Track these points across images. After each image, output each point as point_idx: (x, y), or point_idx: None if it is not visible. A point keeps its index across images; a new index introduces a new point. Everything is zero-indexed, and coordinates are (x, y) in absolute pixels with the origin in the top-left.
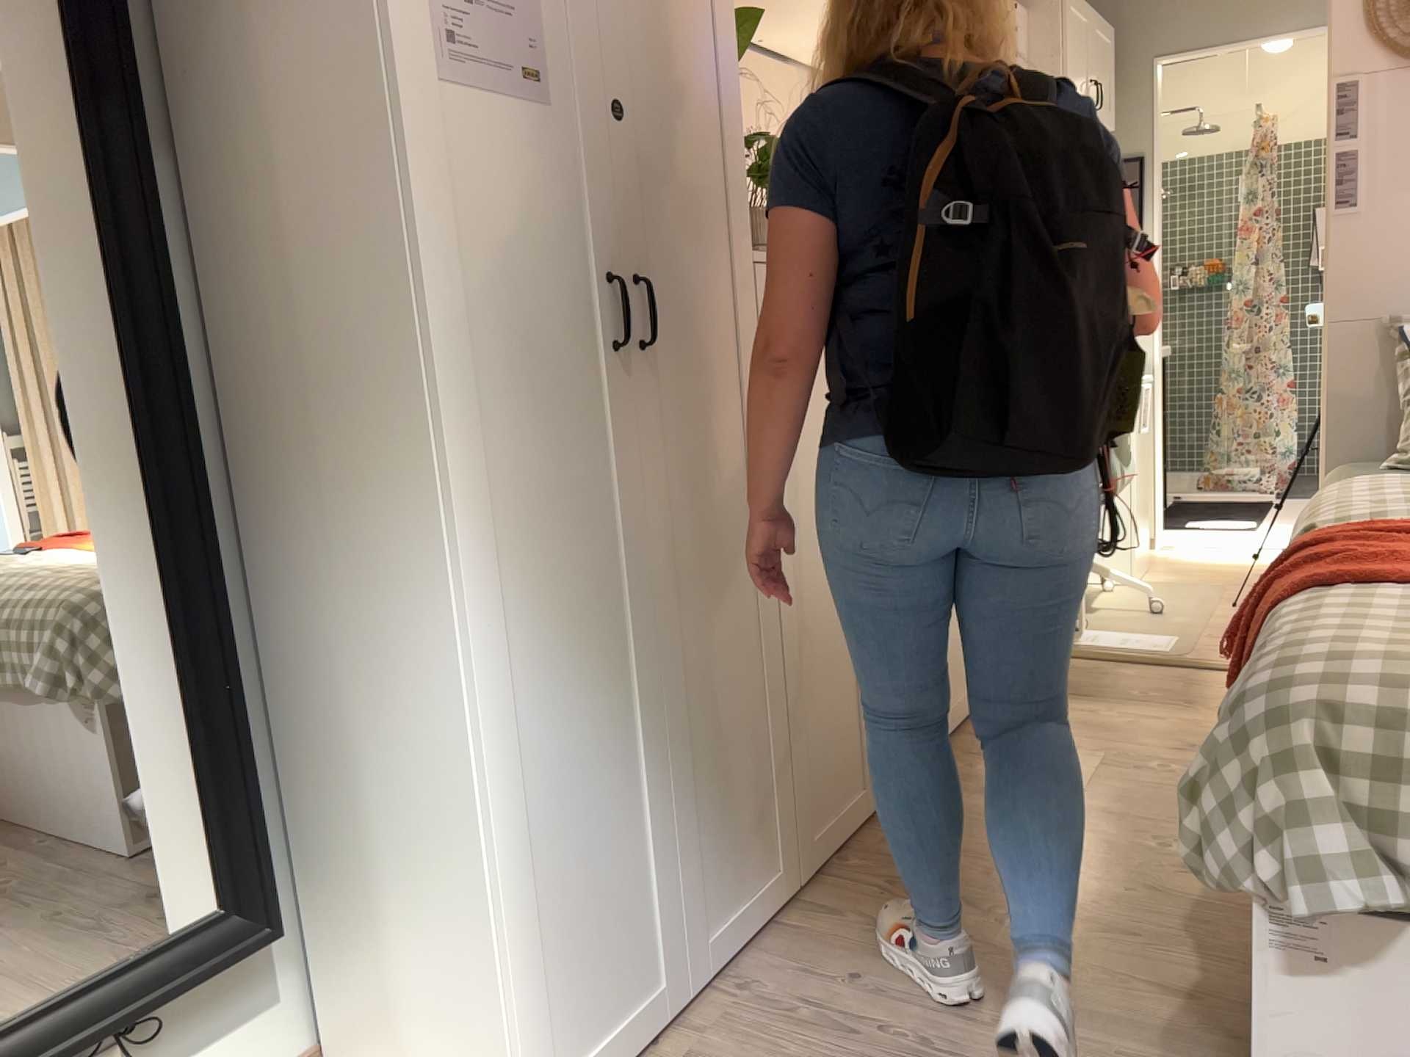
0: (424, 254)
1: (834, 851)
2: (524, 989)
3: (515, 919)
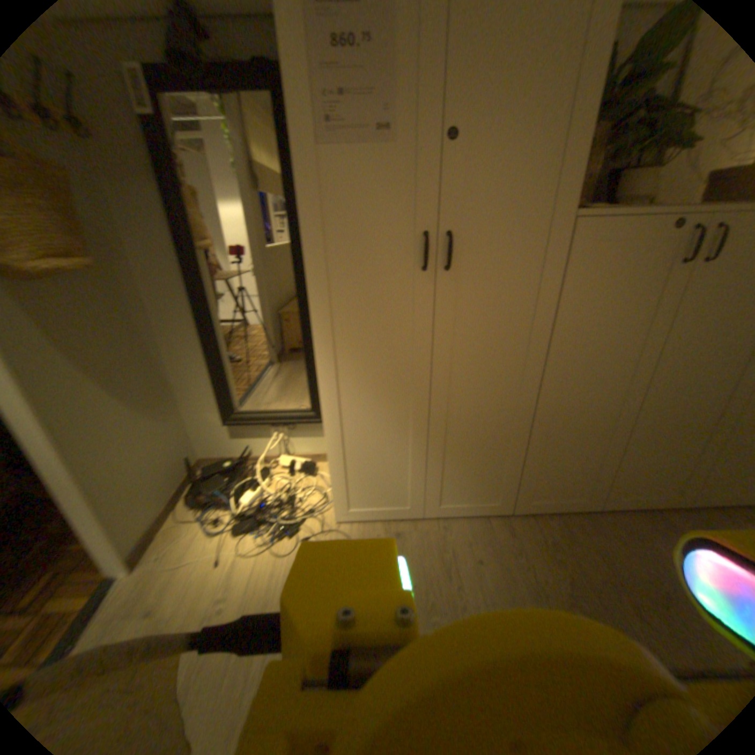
0: (302, 230)
1: (549, 514)
2: (336, 481)
3: (334, 462)
